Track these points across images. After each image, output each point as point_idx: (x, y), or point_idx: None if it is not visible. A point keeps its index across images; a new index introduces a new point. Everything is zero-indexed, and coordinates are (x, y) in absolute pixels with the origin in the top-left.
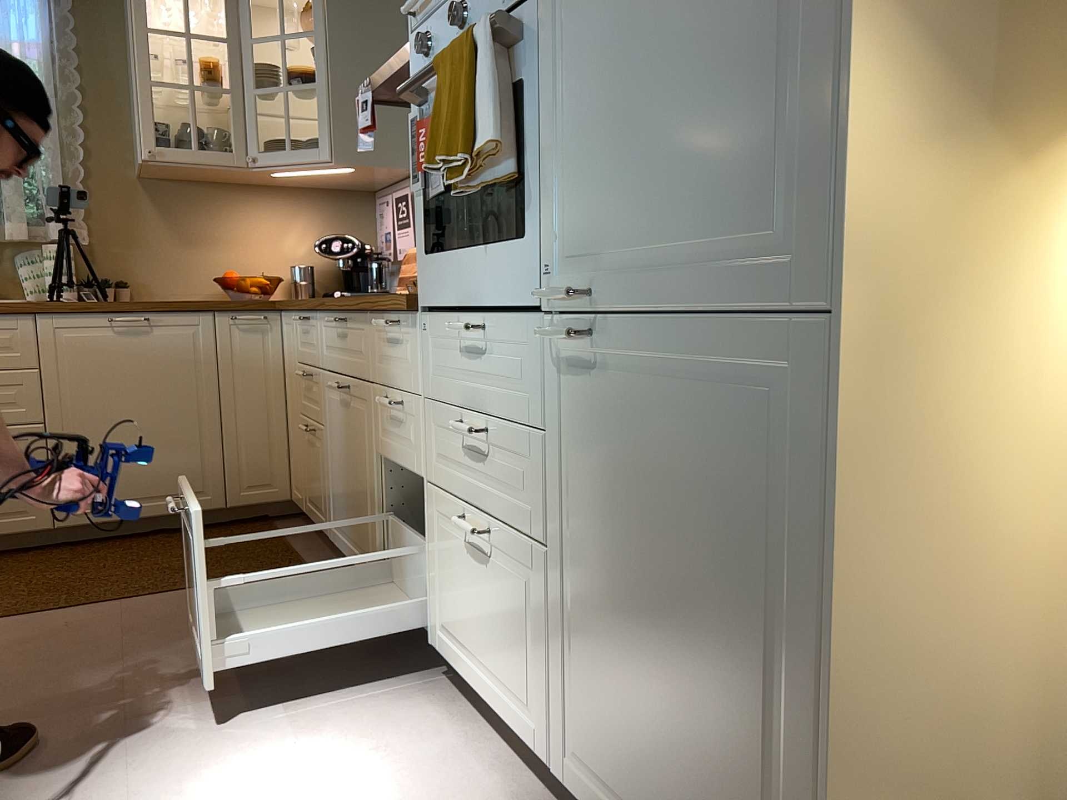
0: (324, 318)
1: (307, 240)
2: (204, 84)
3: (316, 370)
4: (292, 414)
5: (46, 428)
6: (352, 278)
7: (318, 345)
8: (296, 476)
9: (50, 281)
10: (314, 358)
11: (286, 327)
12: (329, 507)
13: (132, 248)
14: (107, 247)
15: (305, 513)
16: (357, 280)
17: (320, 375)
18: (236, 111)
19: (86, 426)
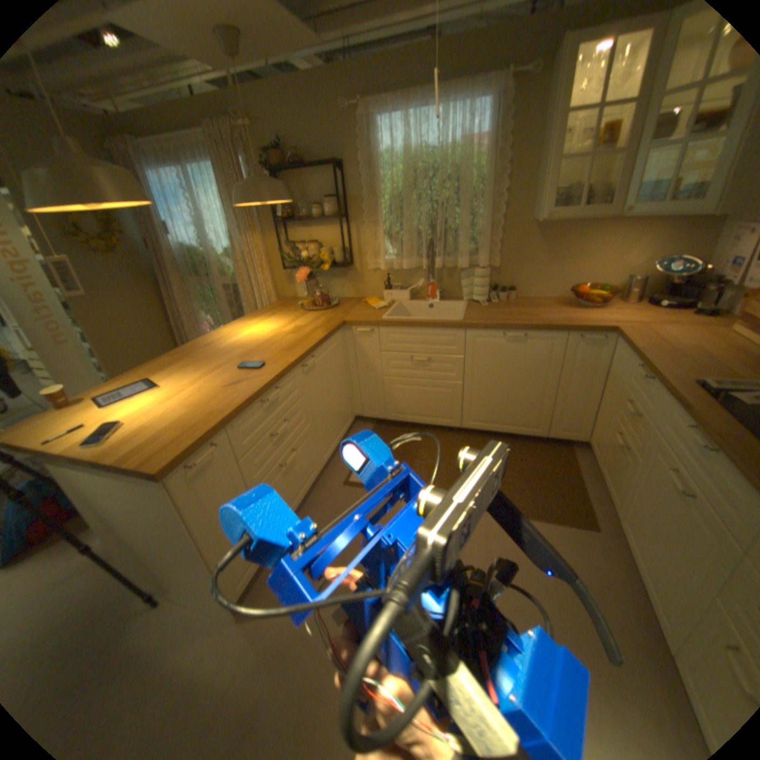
0: (679, 406)
1: (649, 254)
2: (603, 146)
3: (649, 420)
4: (608, 406)
5: (463, 385)
6: (681, 289)
7: (661, 412)
8: (599, 439)
9: (475, 290)
10: (650, 411)
11: (621, 349)
12: (629, 512)
13: (522, 265)
14: (508, 266)
15: (601, 469)
16: (686, 290)
17: (654, 431)
18: (624, 163)
19: (482, 387)
